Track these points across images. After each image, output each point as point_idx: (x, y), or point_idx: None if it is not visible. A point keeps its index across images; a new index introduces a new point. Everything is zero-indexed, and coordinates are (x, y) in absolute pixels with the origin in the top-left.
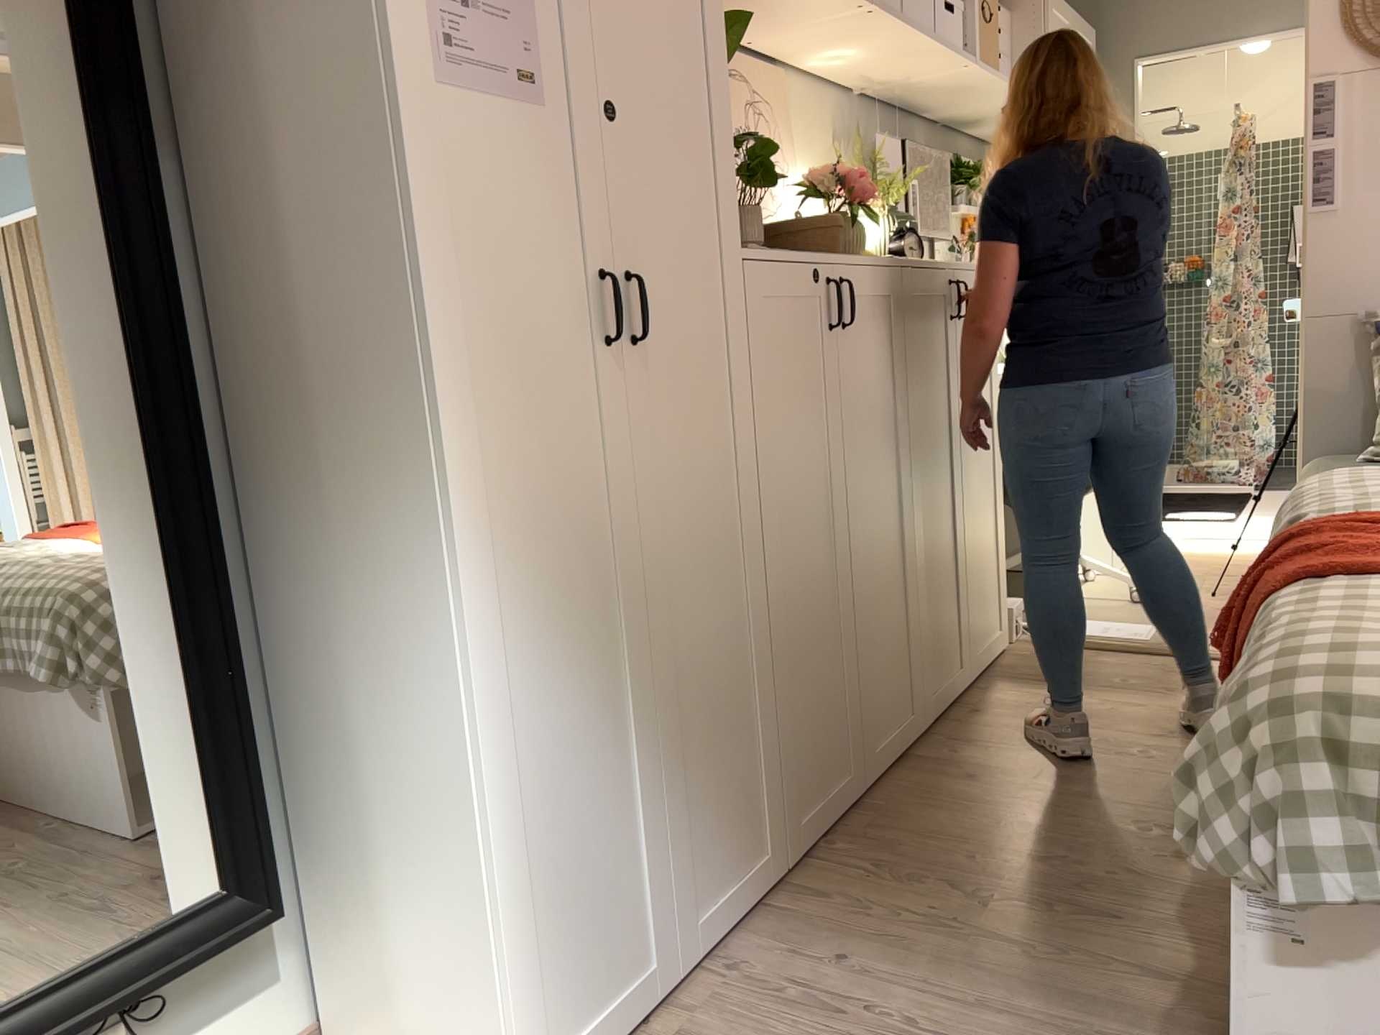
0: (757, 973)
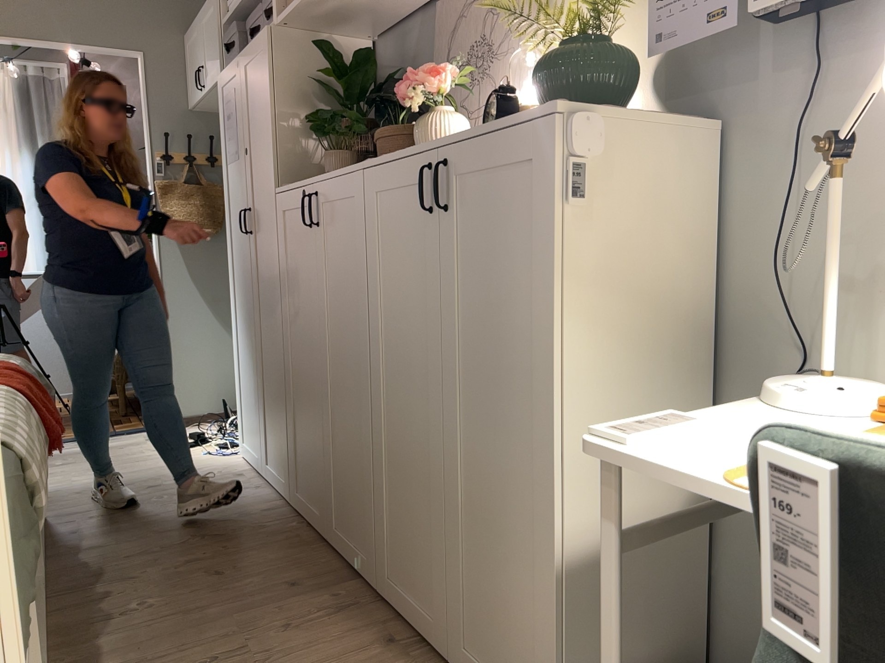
0: (248, 492)
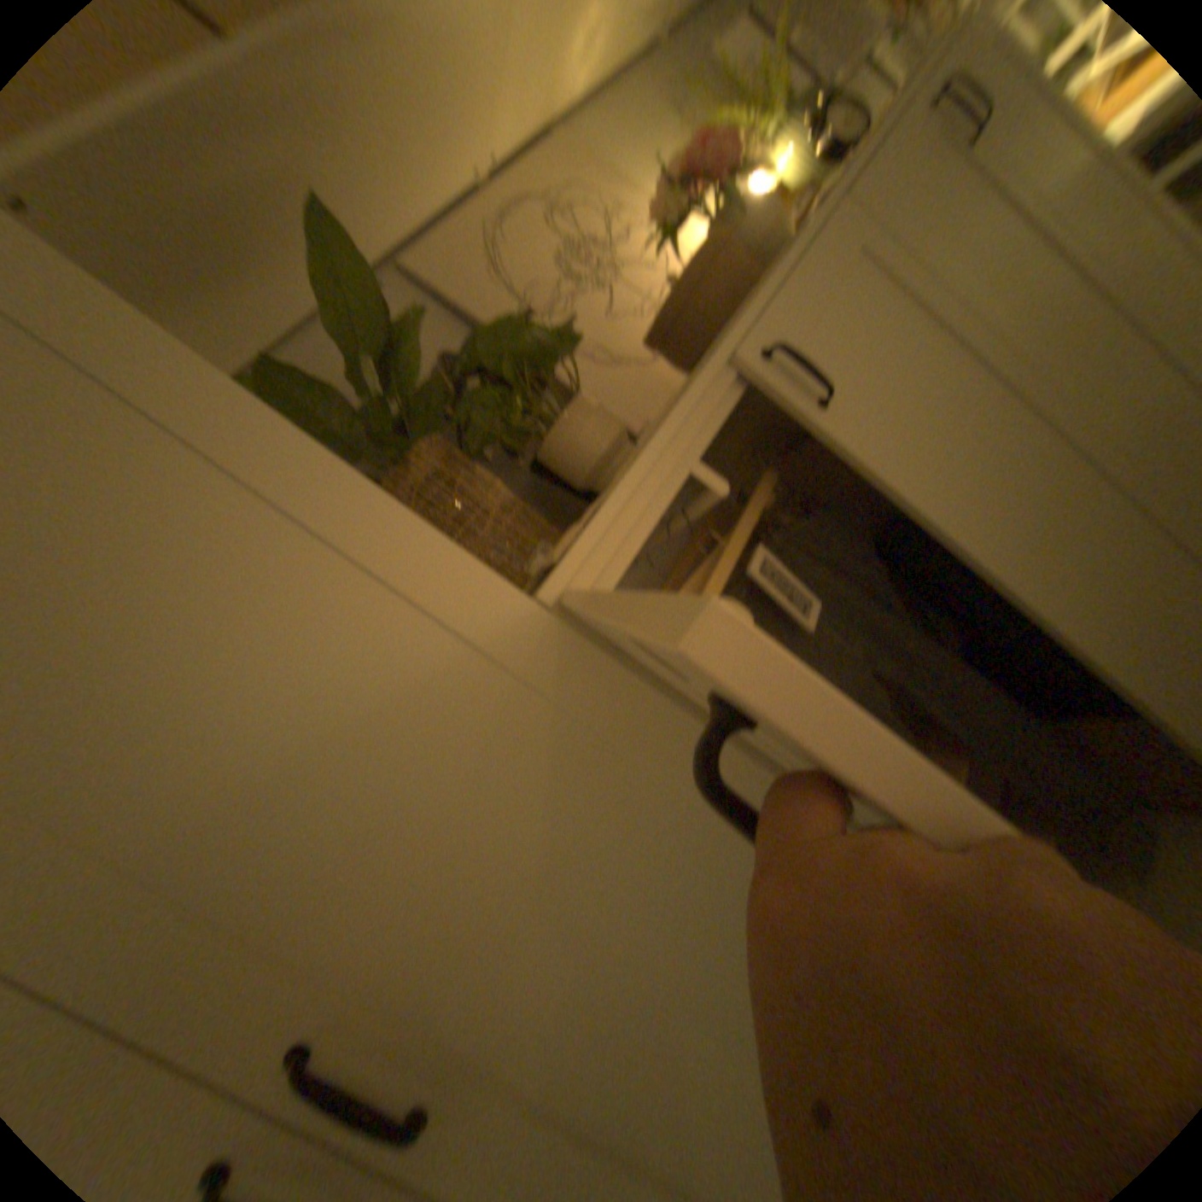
0: None
